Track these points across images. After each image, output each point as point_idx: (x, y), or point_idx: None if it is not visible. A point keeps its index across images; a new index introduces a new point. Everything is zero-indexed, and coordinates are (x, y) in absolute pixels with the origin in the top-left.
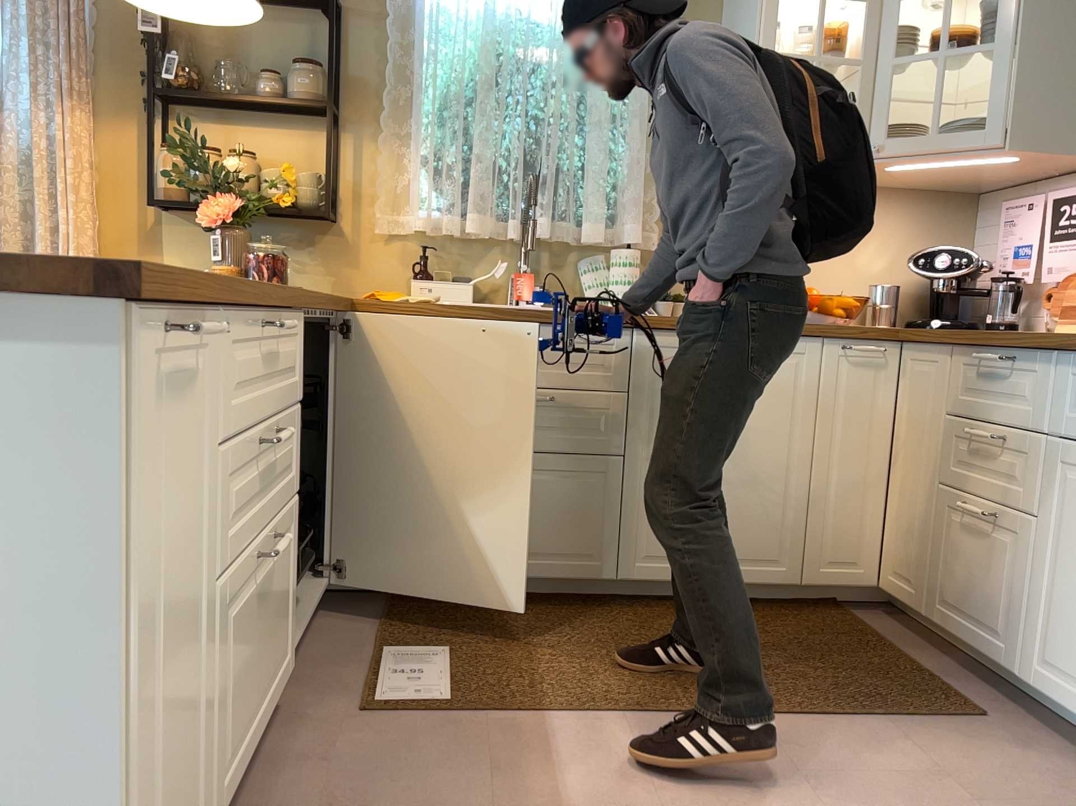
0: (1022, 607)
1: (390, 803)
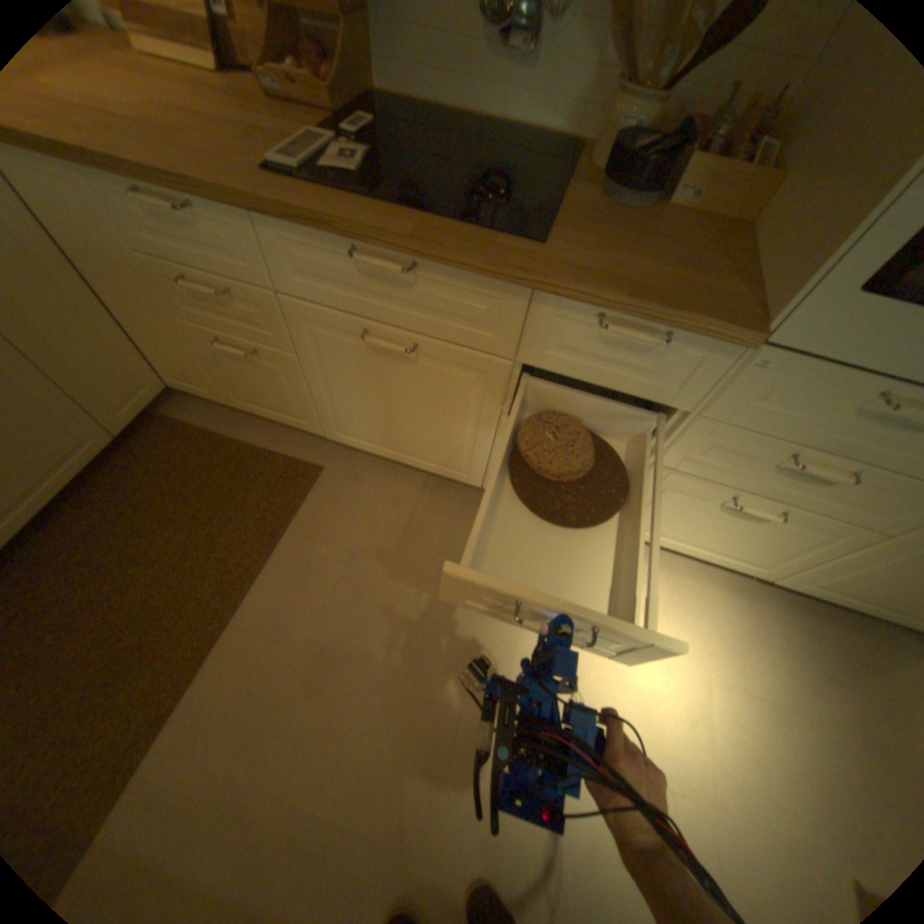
0: (309, 405)
1: None
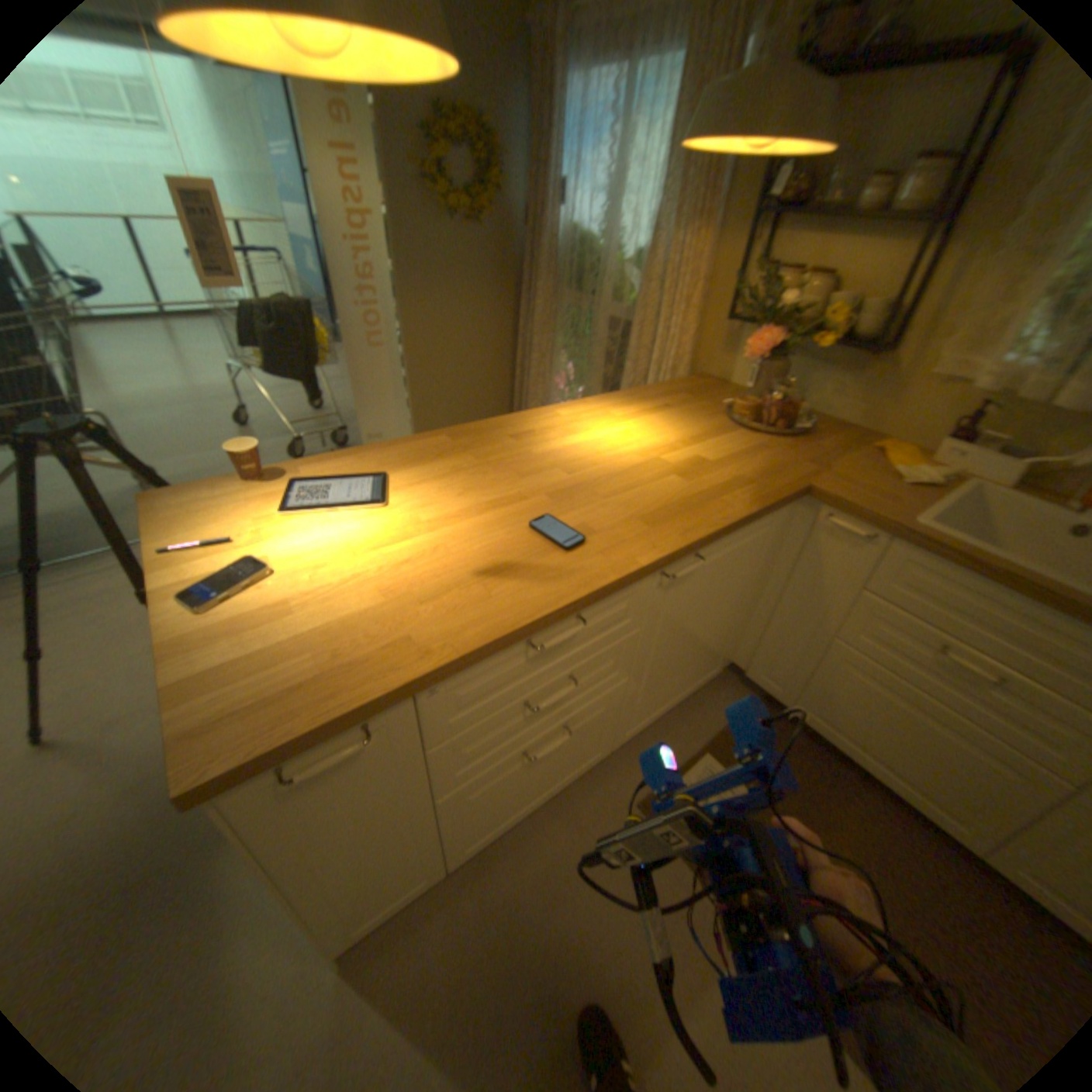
0: None
1: (581, 912)
